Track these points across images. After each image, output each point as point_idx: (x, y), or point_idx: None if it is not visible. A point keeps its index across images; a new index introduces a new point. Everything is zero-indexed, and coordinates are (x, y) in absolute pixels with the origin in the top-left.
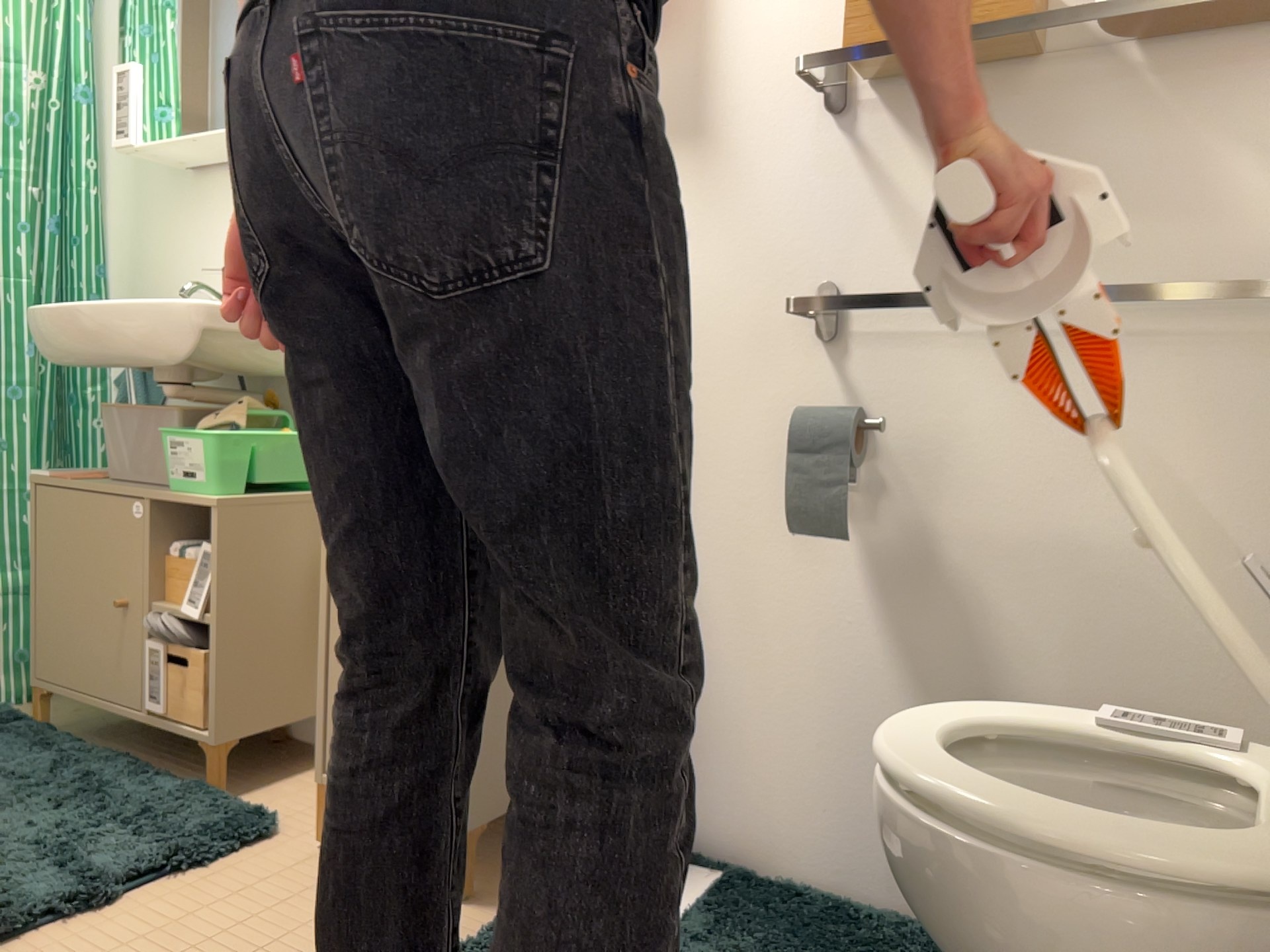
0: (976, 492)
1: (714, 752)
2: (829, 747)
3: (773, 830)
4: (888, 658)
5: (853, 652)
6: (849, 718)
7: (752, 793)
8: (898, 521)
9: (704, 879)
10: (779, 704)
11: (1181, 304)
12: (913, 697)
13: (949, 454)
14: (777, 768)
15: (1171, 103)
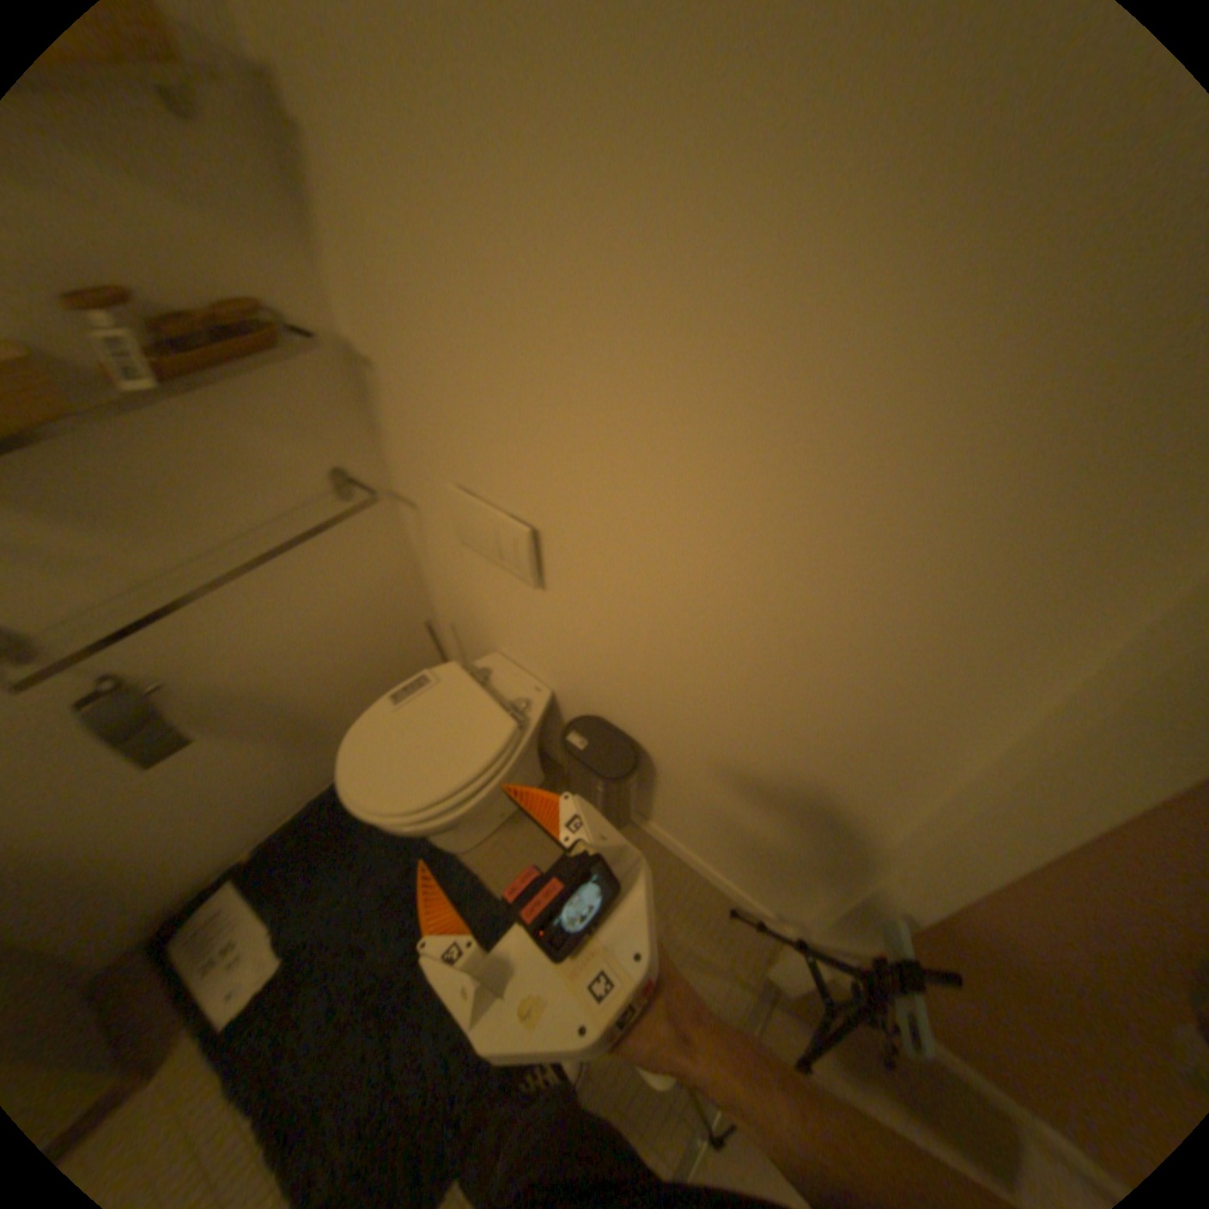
0: (217, 660)
1: (157, 868)
2: (225, 800)
3: (223, 847)
4: (226, 750)
5: (204, 765)
6: (226, 784)
7: (198, 852)
8: (181, 703)
9: (224, 899)
10: (180, 817)
11: (265, 519)
12: (252, 748)
13: (186, 656)
14: (203, 833)
15: (184, 412)
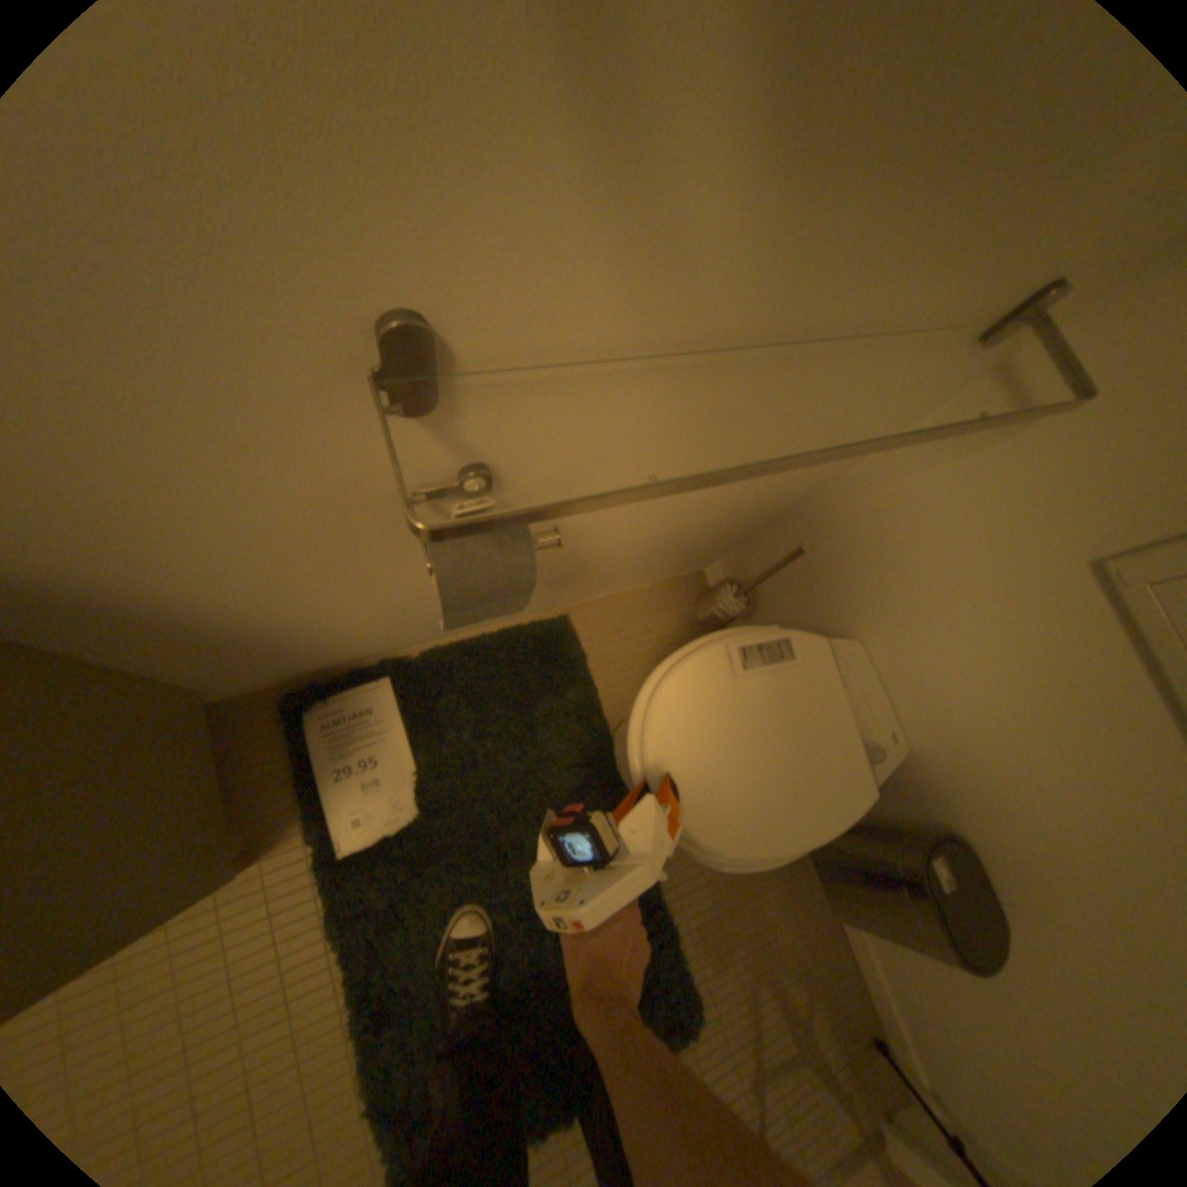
0: (607, 484)
1: (341, 643)
2: None
3: (408, 638)
4: None
5: None
6: None
7: (385, 638)
8: None
9: (384, 695)
10: (400, 613)
11: (909, 310)
12: None
13: (589, 468)
14: (404, 627)
15: None
